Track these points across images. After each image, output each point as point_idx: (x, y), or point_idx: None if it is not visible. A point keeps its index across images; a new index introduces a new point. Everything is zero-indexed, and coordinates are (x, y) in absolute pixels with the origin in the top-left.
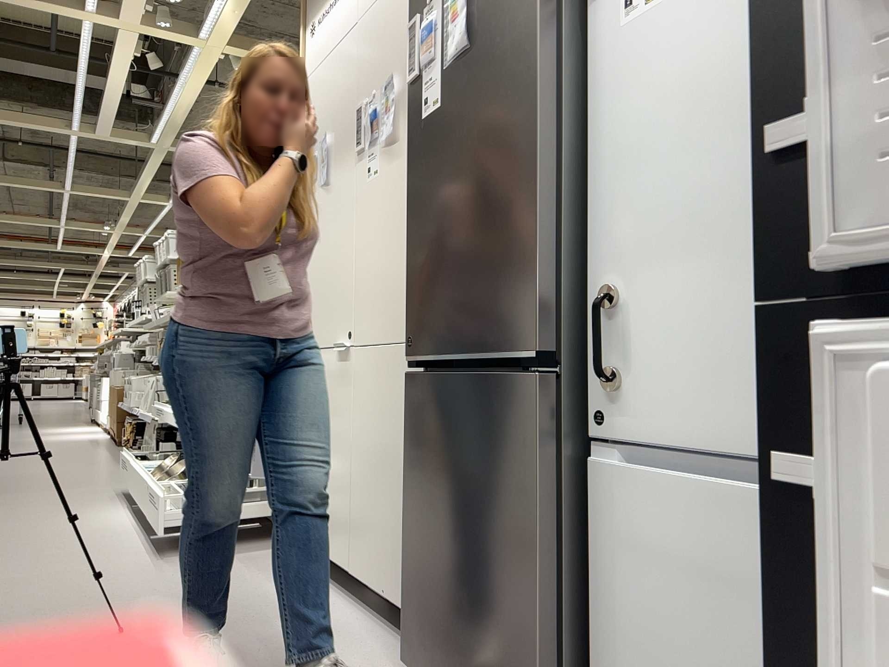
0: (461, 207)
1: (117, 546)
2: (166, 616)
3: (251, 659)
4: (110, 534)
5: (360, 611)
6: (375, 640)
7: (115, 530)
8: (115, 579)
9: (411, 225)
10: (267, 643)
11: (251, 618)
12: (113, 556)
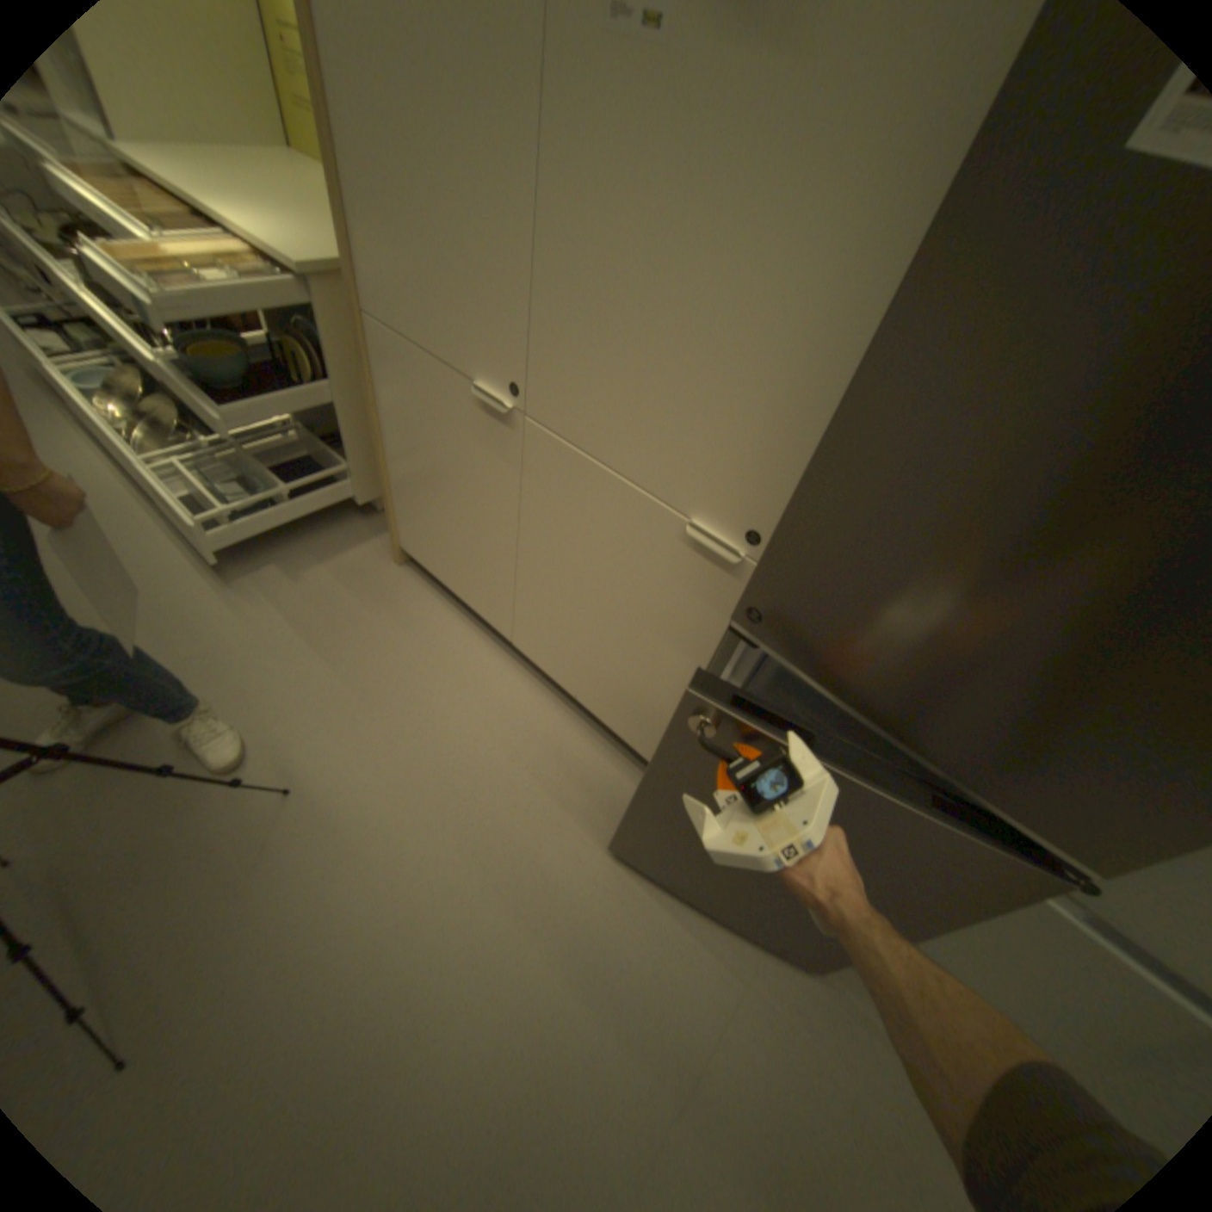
0: (1106, 570)
1: (138, 553)
2: (319, 730)
3: (472, 807)
4: (103, 515)
5: (534, 679)
6: (576, 738)
7: (104, 504)
8: (194, 649)
9: (856, 430)
10: (472, 768)
11: (426, 716)
12: (151, 586)
